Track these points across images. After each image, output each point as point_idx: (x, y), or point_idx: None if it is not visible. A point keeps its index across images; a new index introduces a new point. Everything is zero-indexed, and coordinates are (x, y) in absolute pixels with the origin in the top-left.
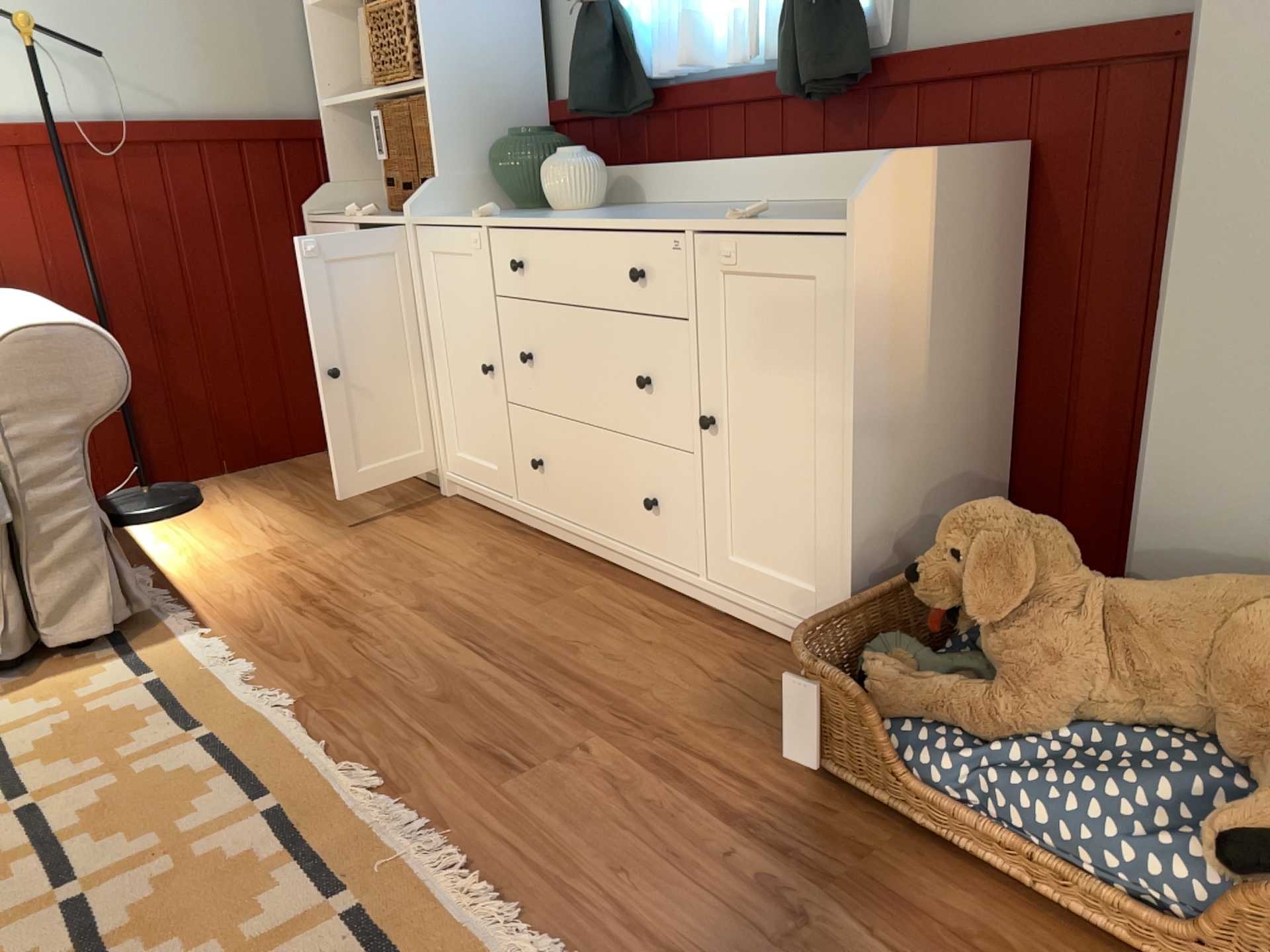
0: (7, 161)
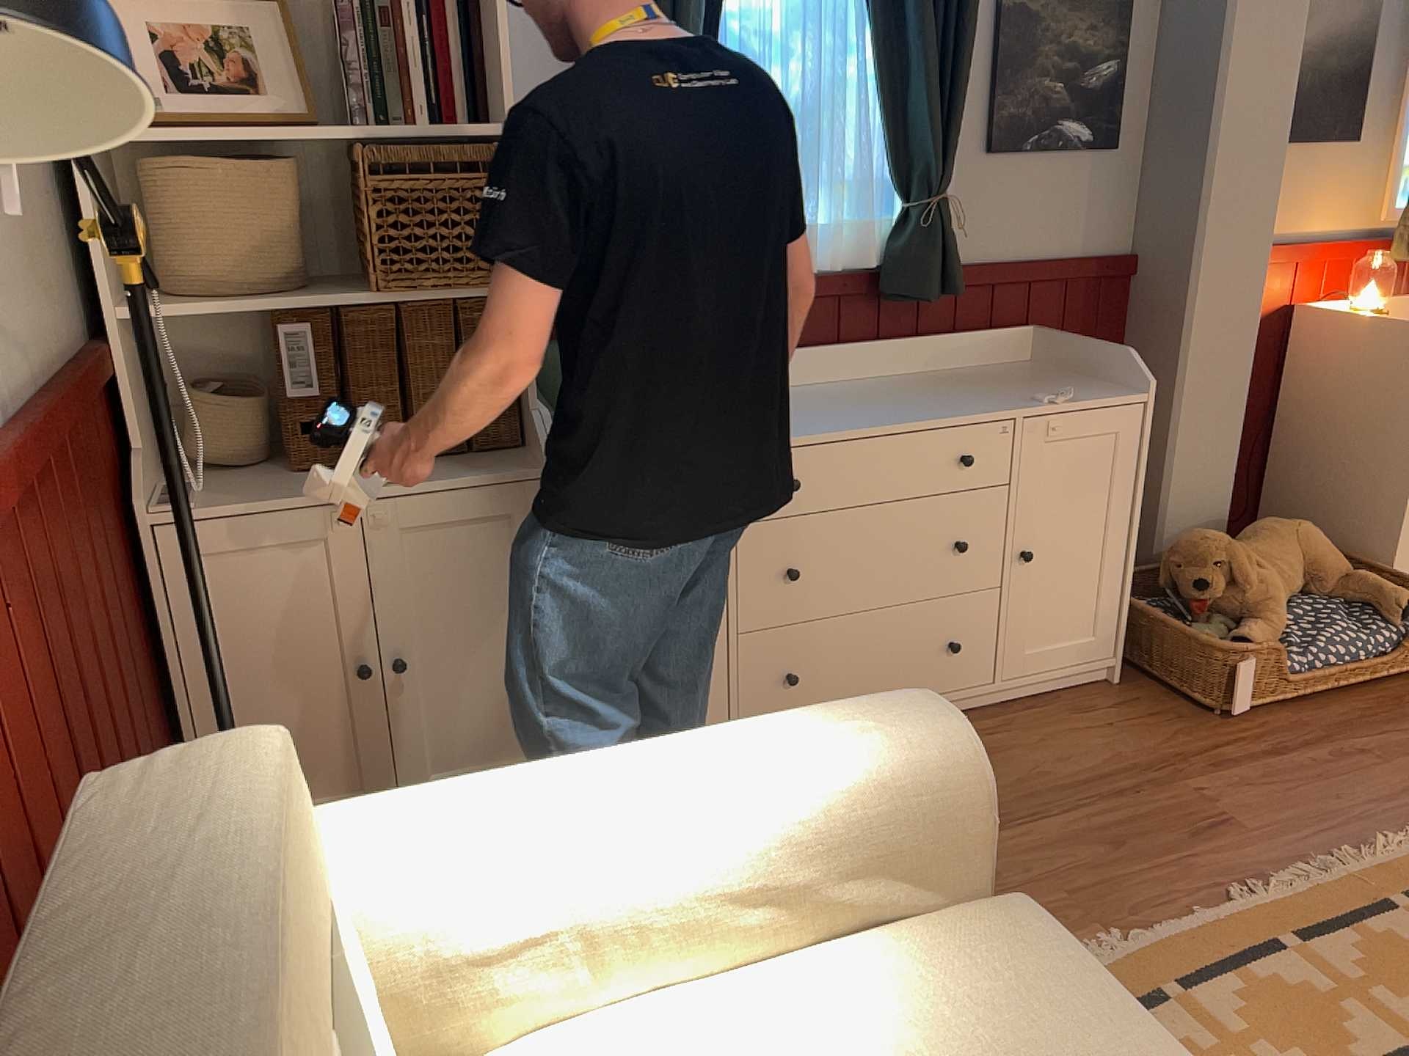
0: None
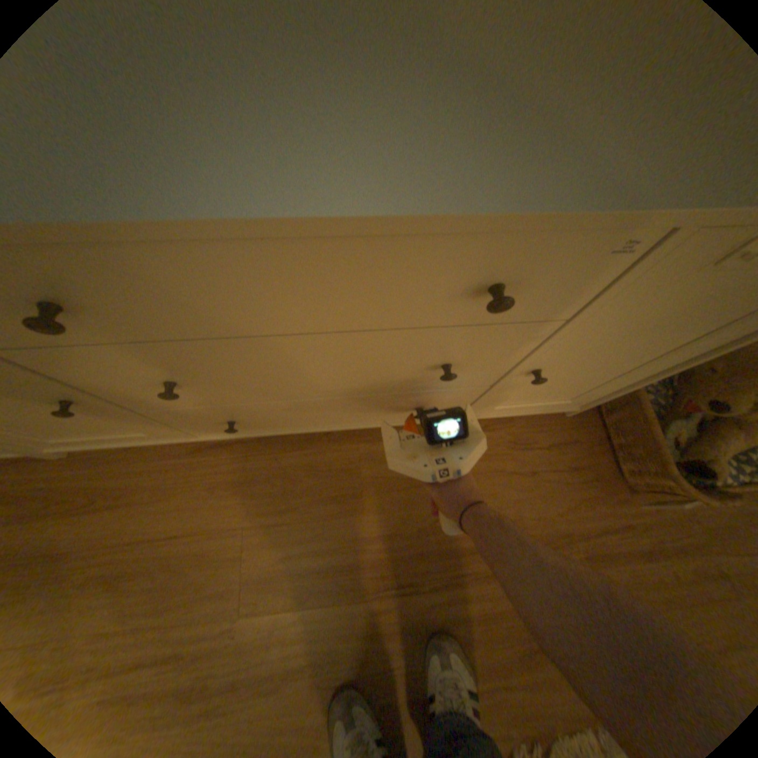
0: None
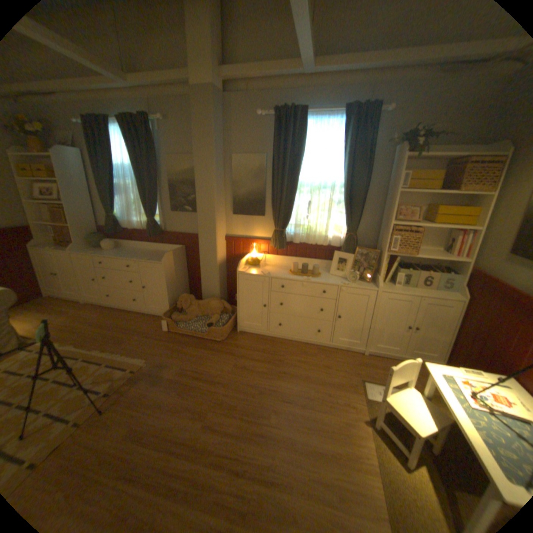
0: None
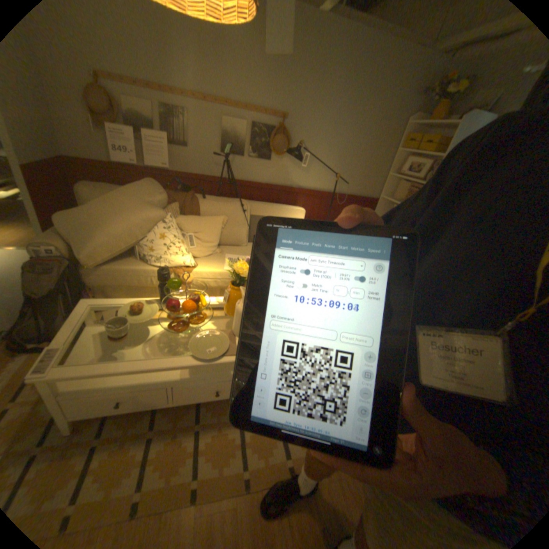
0: (318, 197)
